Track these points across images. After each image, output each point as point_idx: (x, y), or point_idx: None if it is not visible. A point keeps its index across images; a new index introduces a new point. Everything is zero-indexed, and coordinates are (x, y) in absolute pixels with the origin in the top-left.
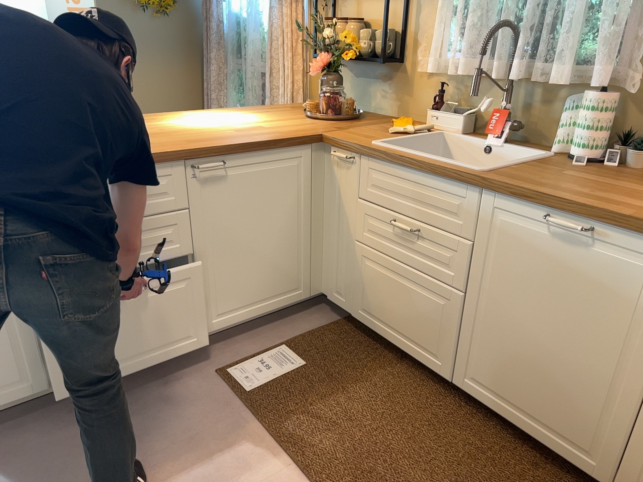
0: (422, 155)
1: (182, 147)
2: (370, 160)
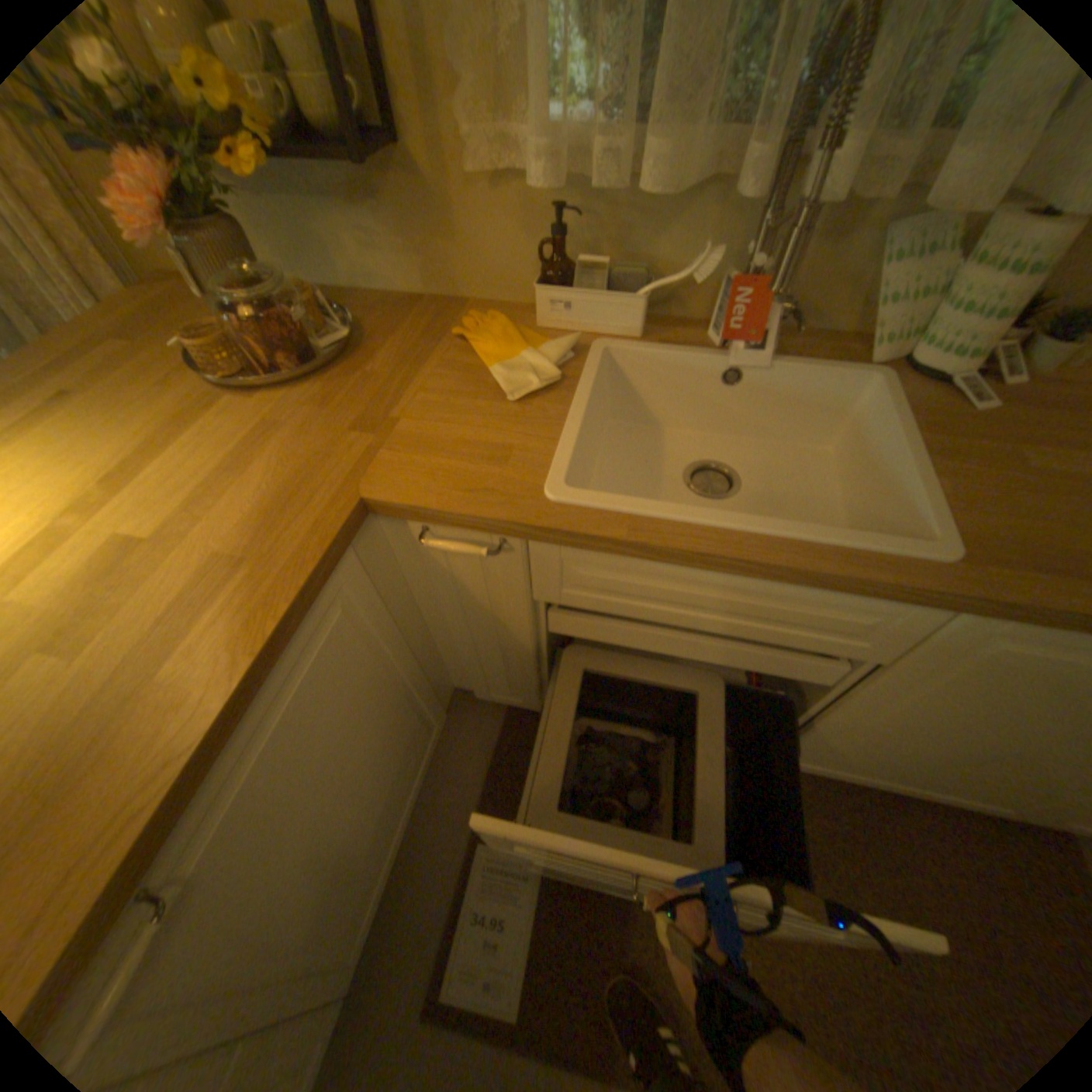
0: (750, 526)
1: None
2: (569, 546)
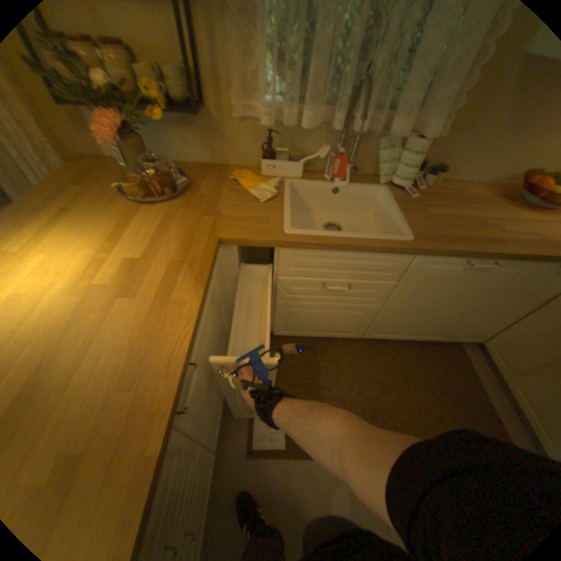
0: (353, 236)
1: (148, 414)
2: (294, 250)
